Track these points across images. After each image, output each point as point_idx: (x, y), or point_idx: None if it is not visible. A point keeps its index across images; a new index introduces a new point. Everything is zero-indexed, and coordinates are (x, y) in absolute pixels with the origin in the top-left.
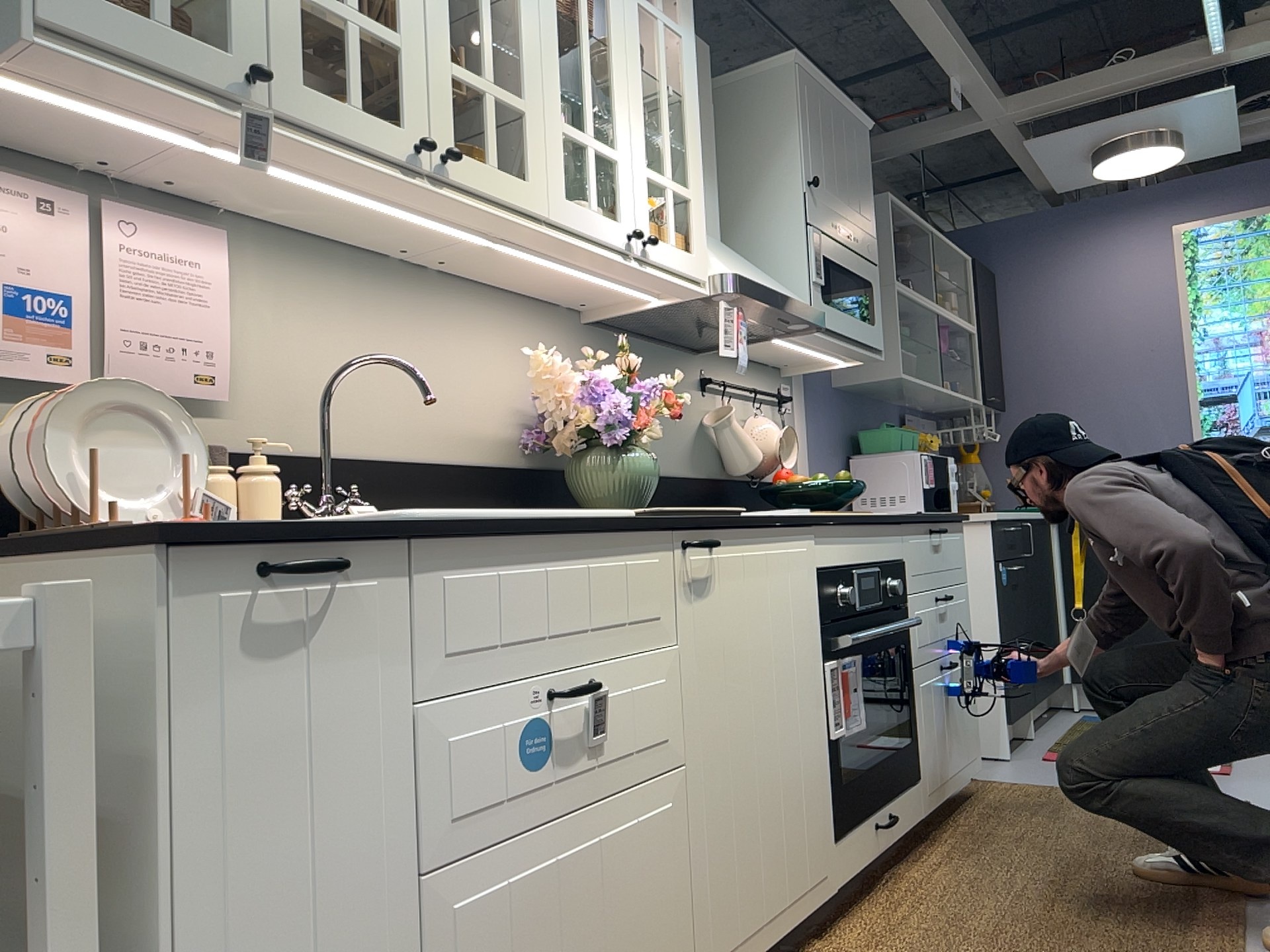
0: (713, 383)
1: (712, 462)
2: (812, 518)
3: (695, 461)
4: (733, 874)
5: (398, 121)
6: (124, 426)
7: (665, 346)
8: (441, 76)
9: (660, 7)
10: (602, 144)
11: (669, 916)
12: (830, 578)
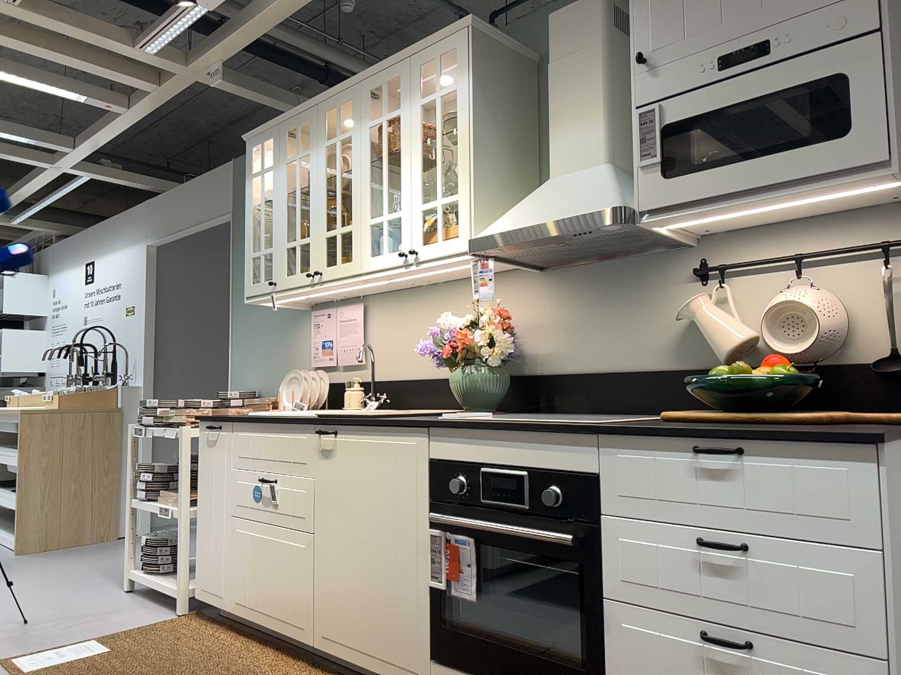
0: (702, 272)
1: (709, 351)
2: (417, 422)
3: (677, 353)
4: (336, 604)
5: (308, 269)
6: (301, 381)
7: (633, 257)
8: (320, 241)
9: (436, 89)
10: (391, 213)
11: (301, 593)
12: (446, 468)
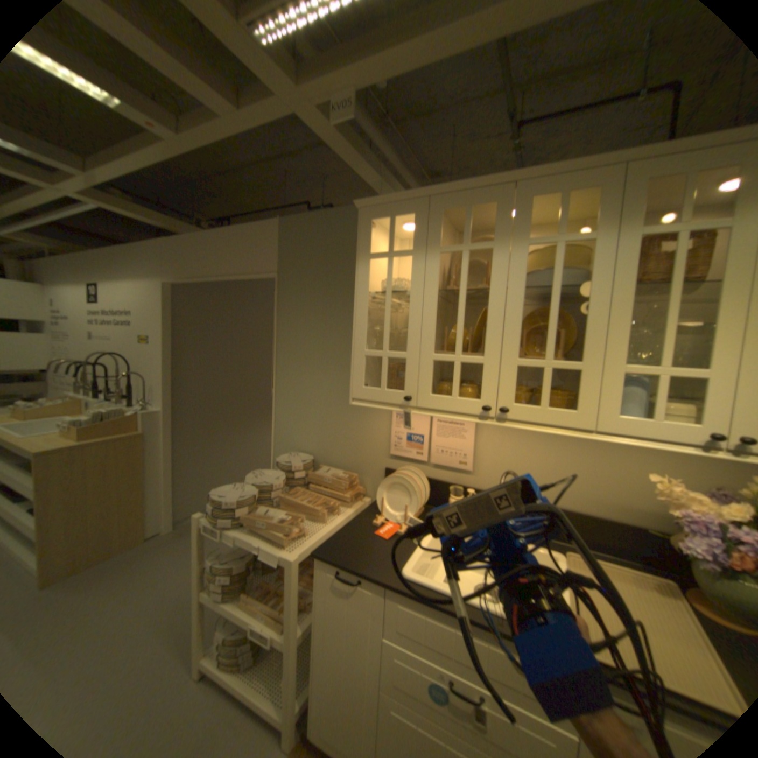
0: None
1: None
2: None
3: None
4: None
5: (479, 397)
6: (406, 488)
7: None
8: (509, 369)
9: None
10: (684, 369)
11: None
12: None
